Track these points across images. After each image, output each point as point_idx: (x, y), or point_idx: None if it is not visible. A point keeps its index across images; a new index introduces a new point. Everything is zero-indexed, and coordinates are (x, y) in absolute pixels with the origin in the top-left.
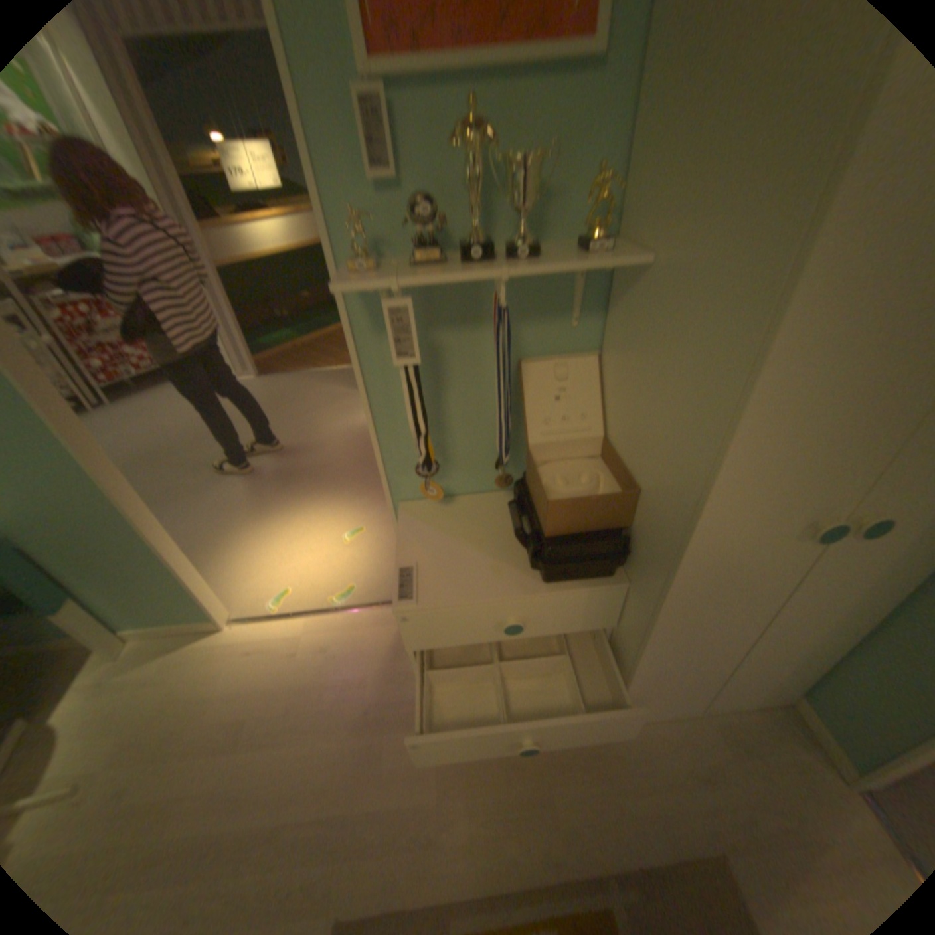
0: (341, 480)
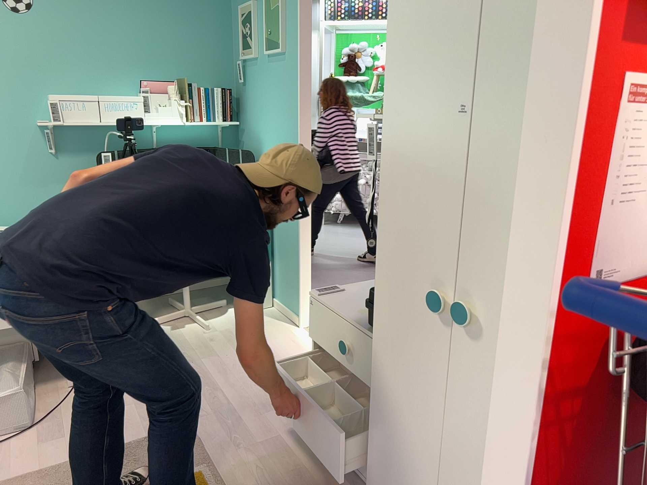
0: None
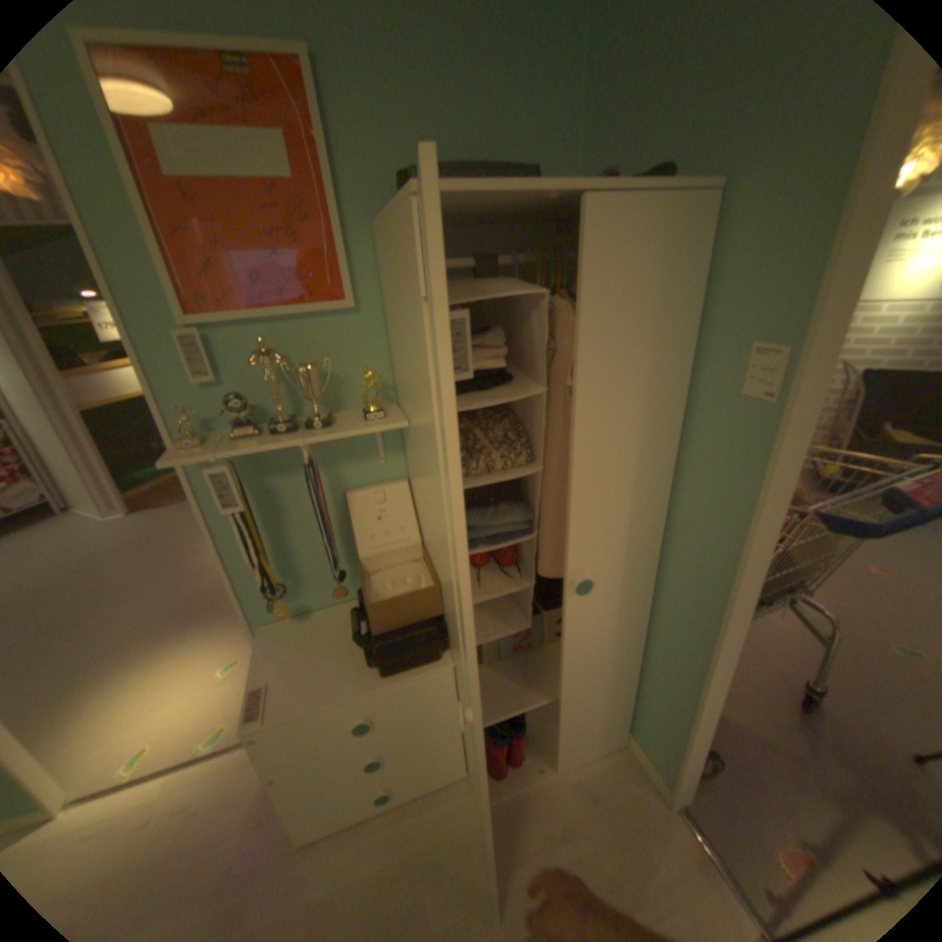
0: (218, 614)
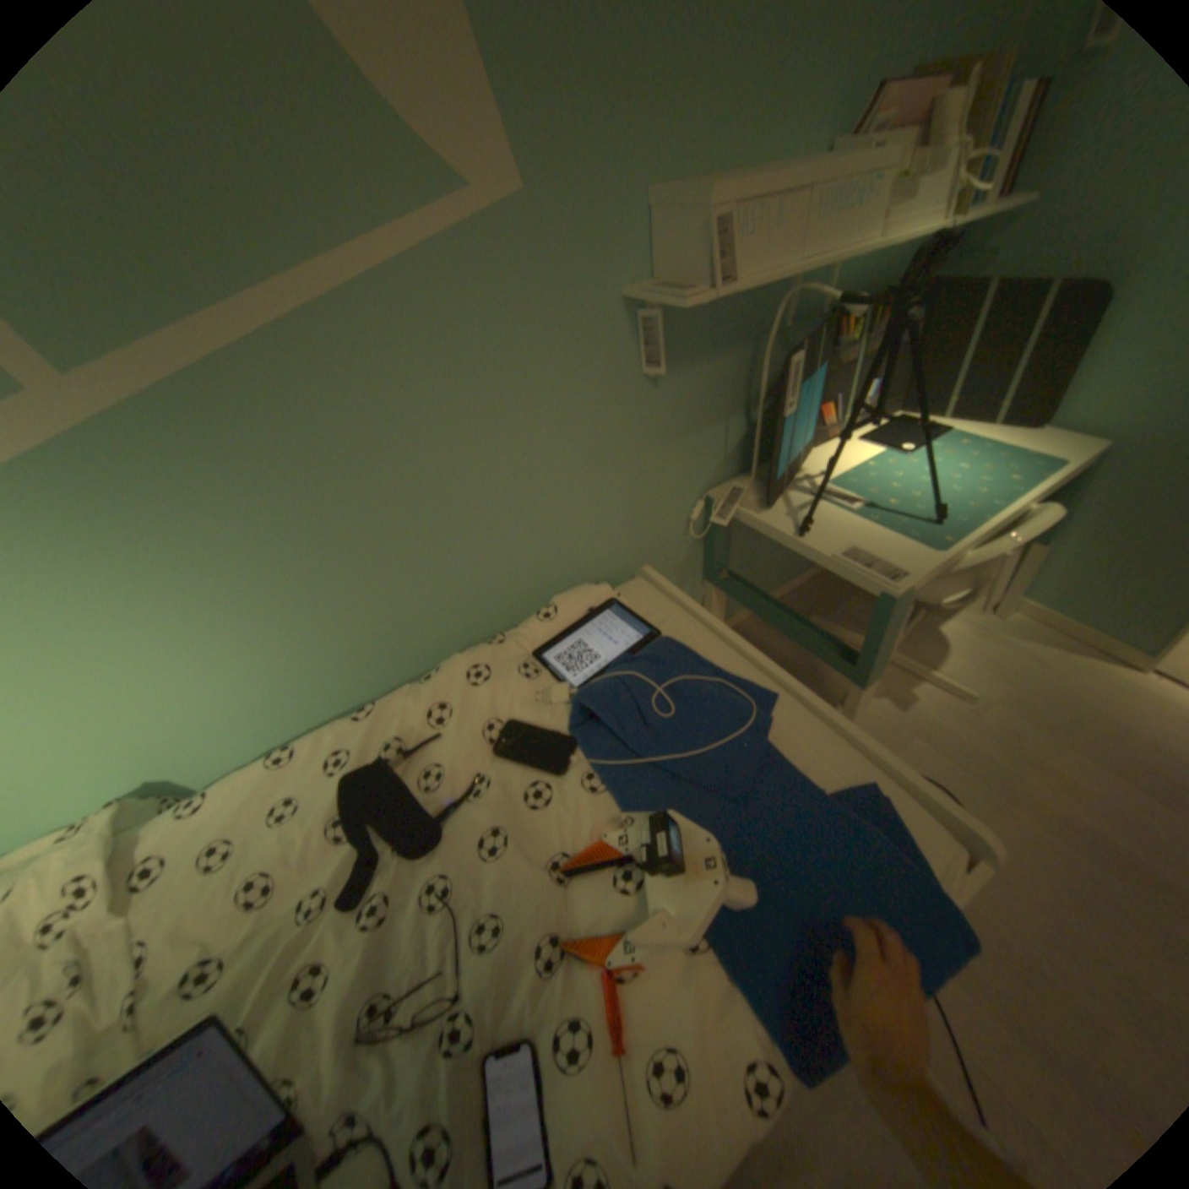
0: None
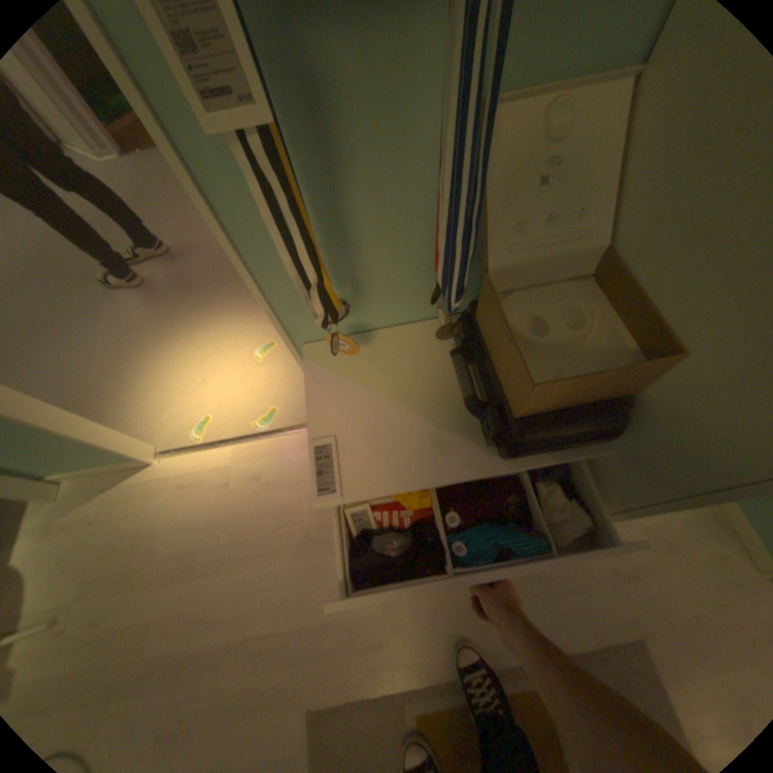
0: (242, 288)
